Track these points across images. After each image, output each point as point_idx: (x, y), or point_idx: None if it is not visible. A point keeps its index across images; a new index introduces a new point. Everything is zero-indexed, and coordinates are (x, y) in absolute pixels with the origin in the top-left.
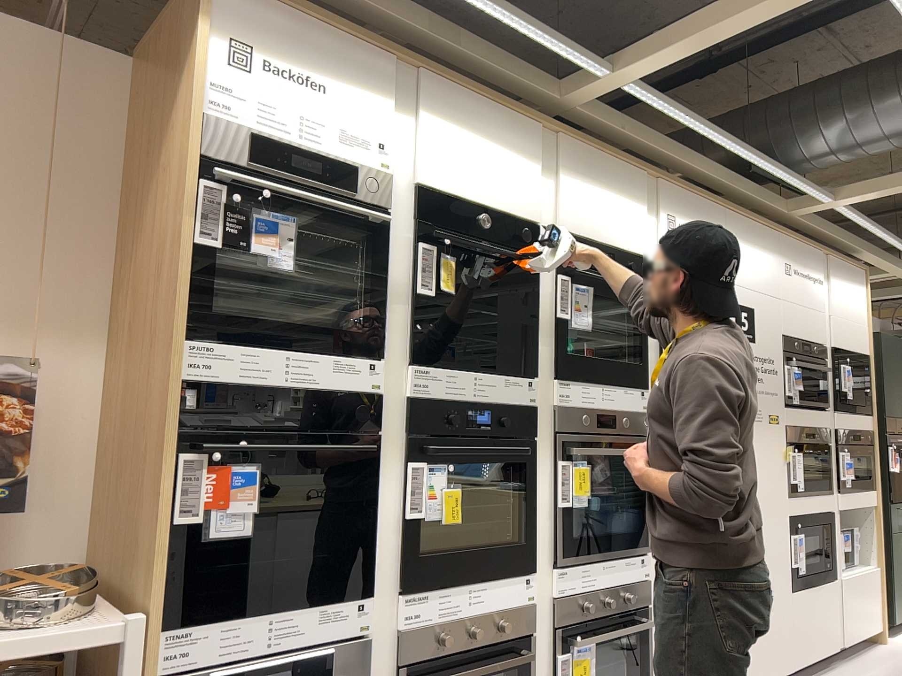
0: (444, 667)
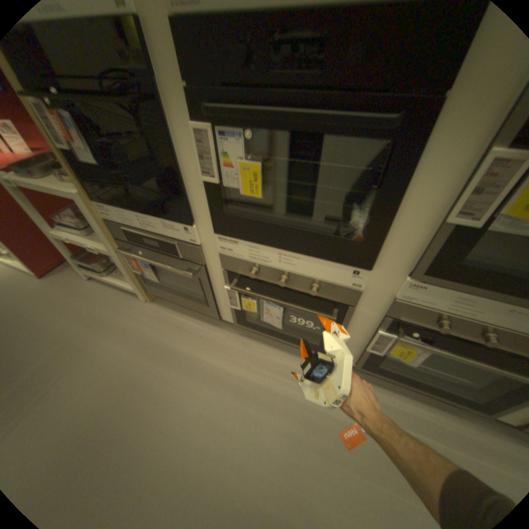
0: (252, 290)
